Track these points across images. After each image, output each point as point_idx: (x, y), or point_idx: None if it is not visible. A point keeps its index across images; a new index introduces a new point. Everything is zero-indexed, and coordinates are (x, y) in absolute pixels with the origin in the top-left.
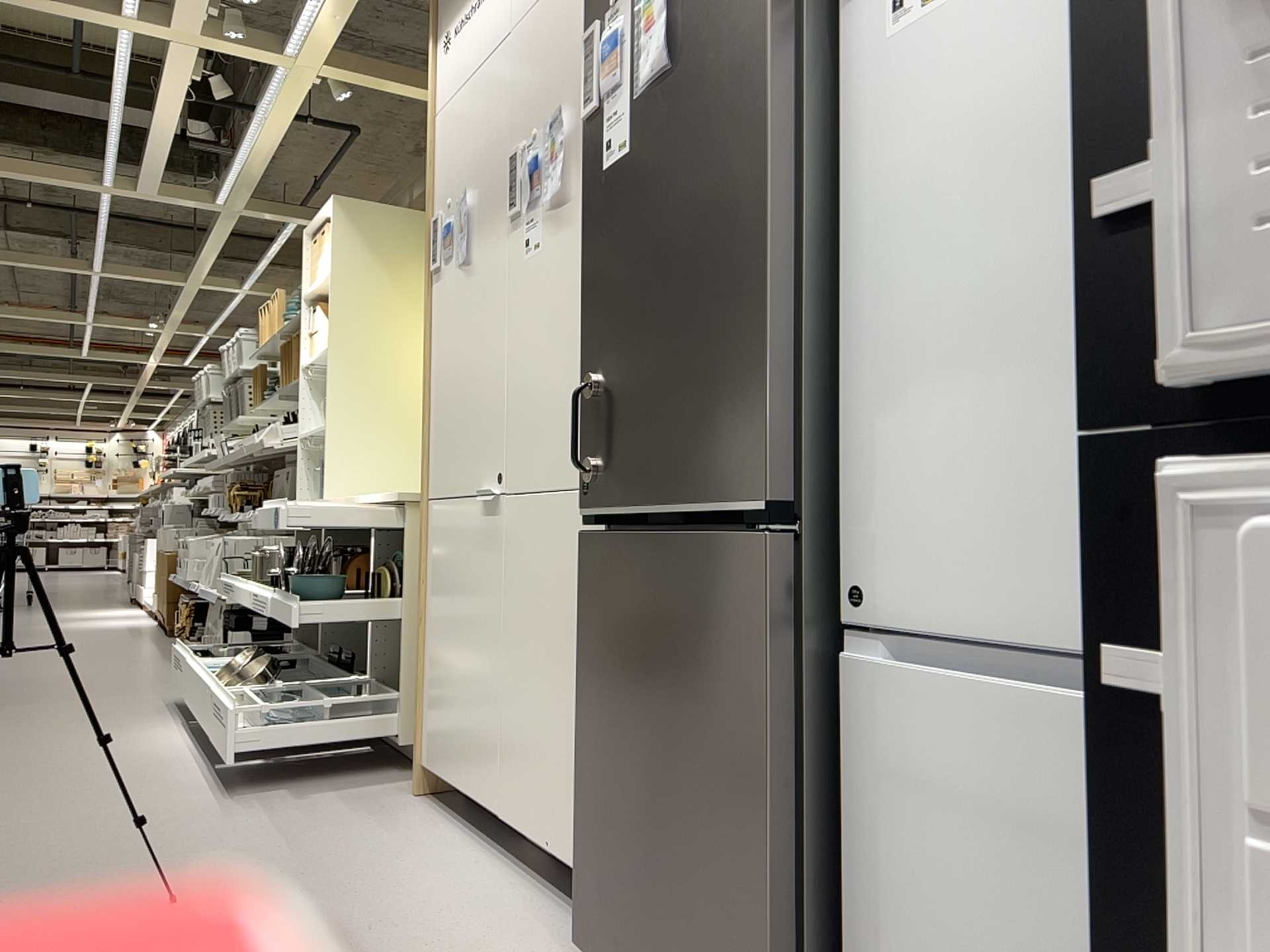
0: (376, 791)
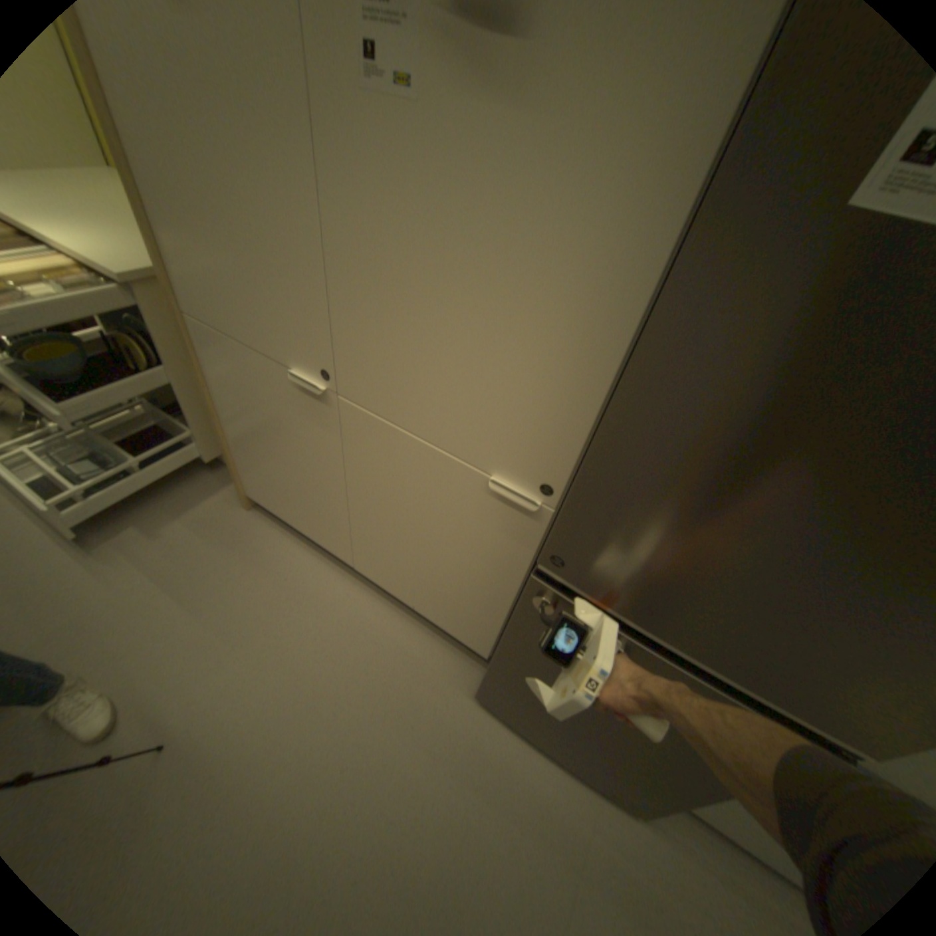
0: (211, 509)
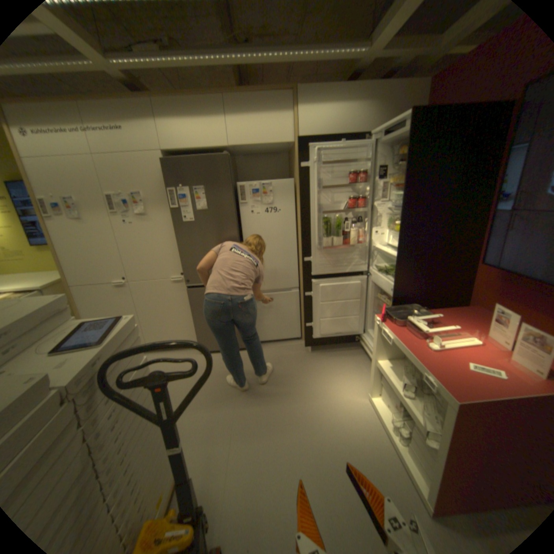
0: None
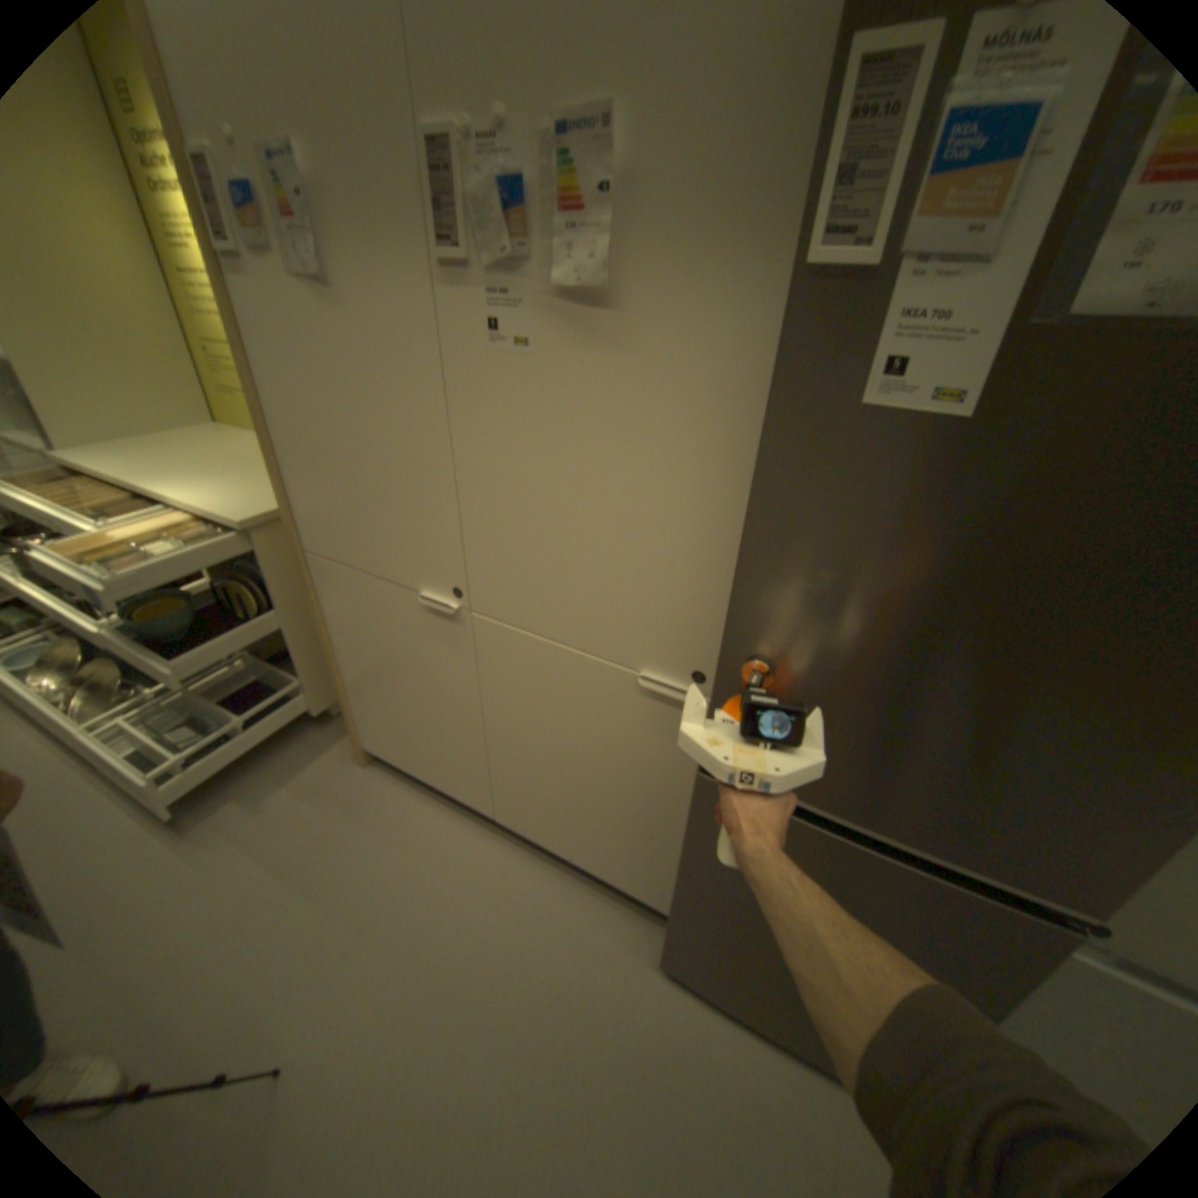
0: (321, 770)
